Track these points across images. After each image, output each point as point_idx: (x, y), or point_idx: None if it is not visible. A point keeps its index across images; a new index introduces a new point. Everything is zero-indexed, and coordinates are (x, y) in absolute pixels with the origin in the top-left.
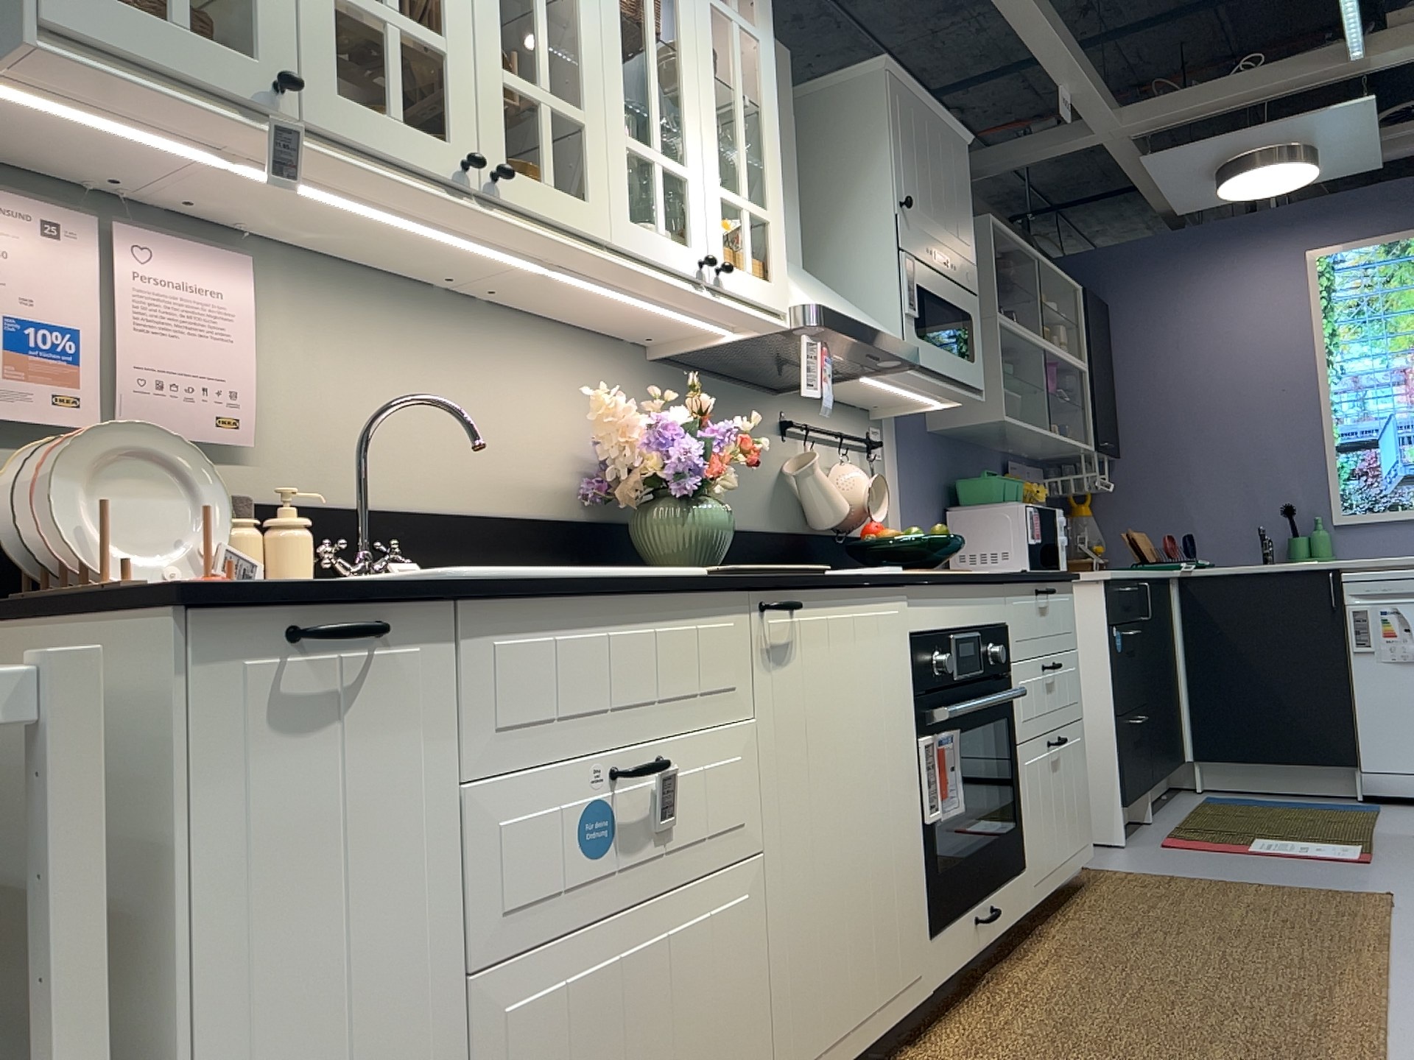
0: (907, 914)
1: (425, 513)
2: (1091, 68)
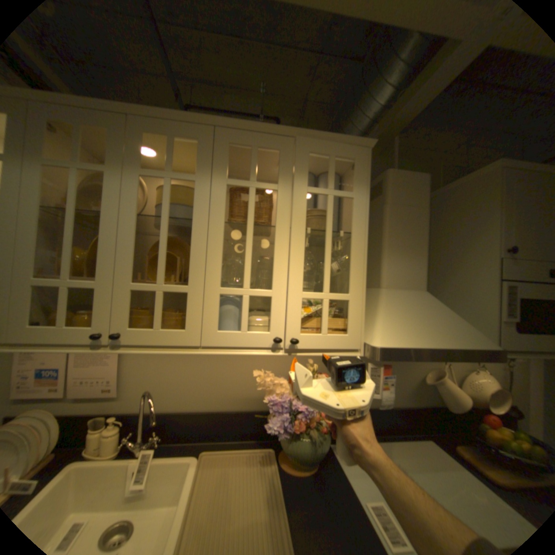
0: None
1: (190, 413)
2: None
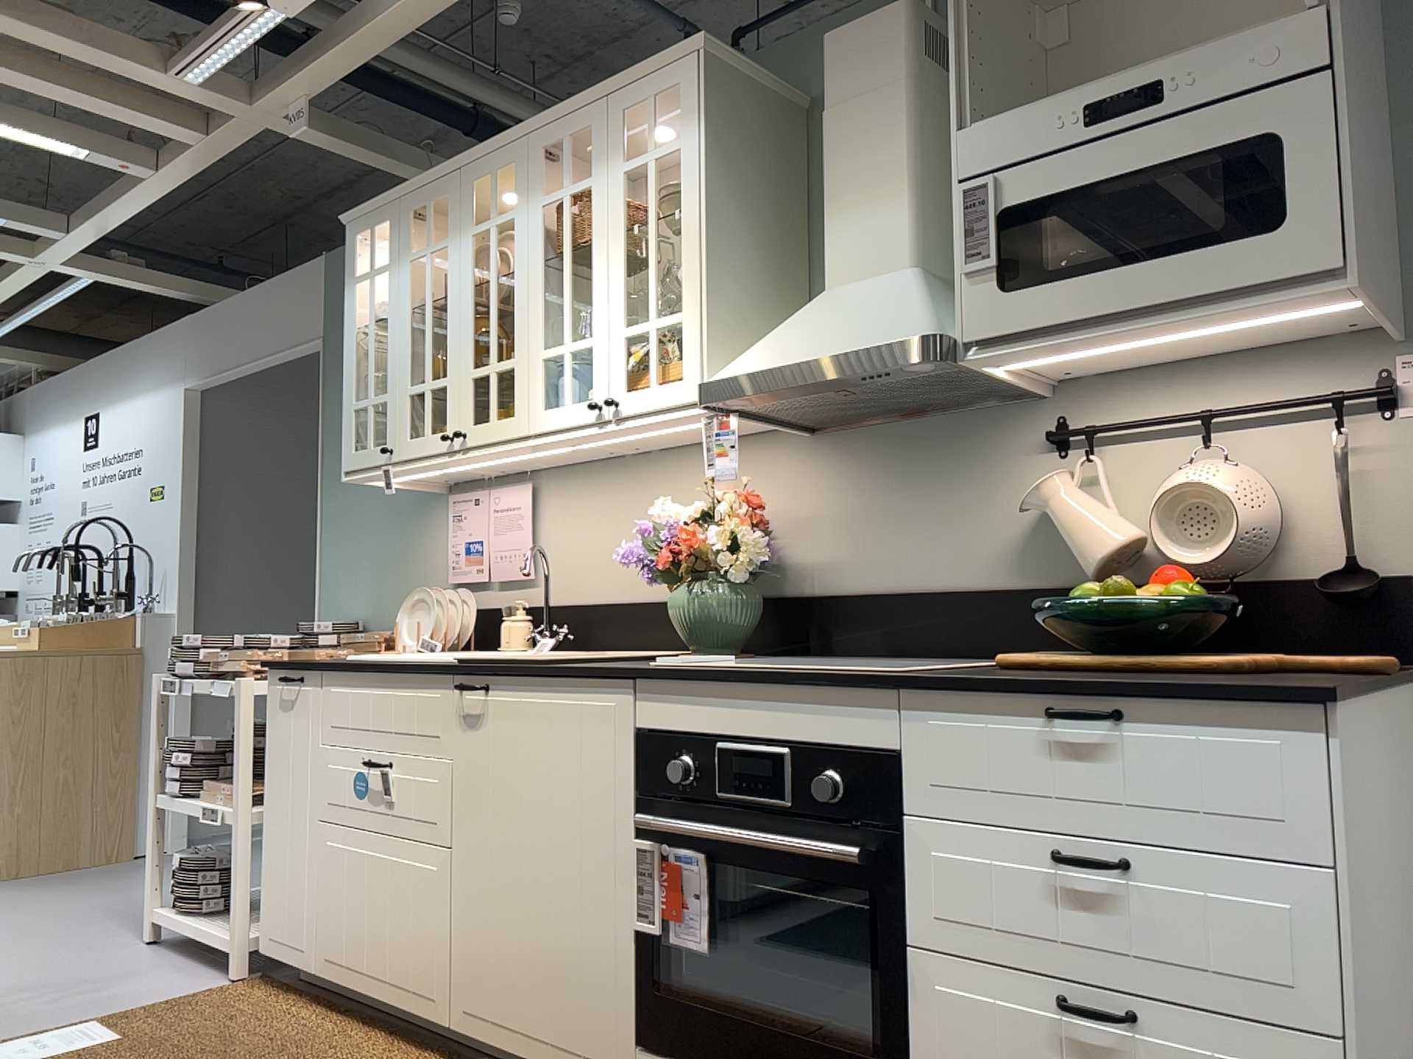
0: (596, 995)
1: (611, 604)
2: None
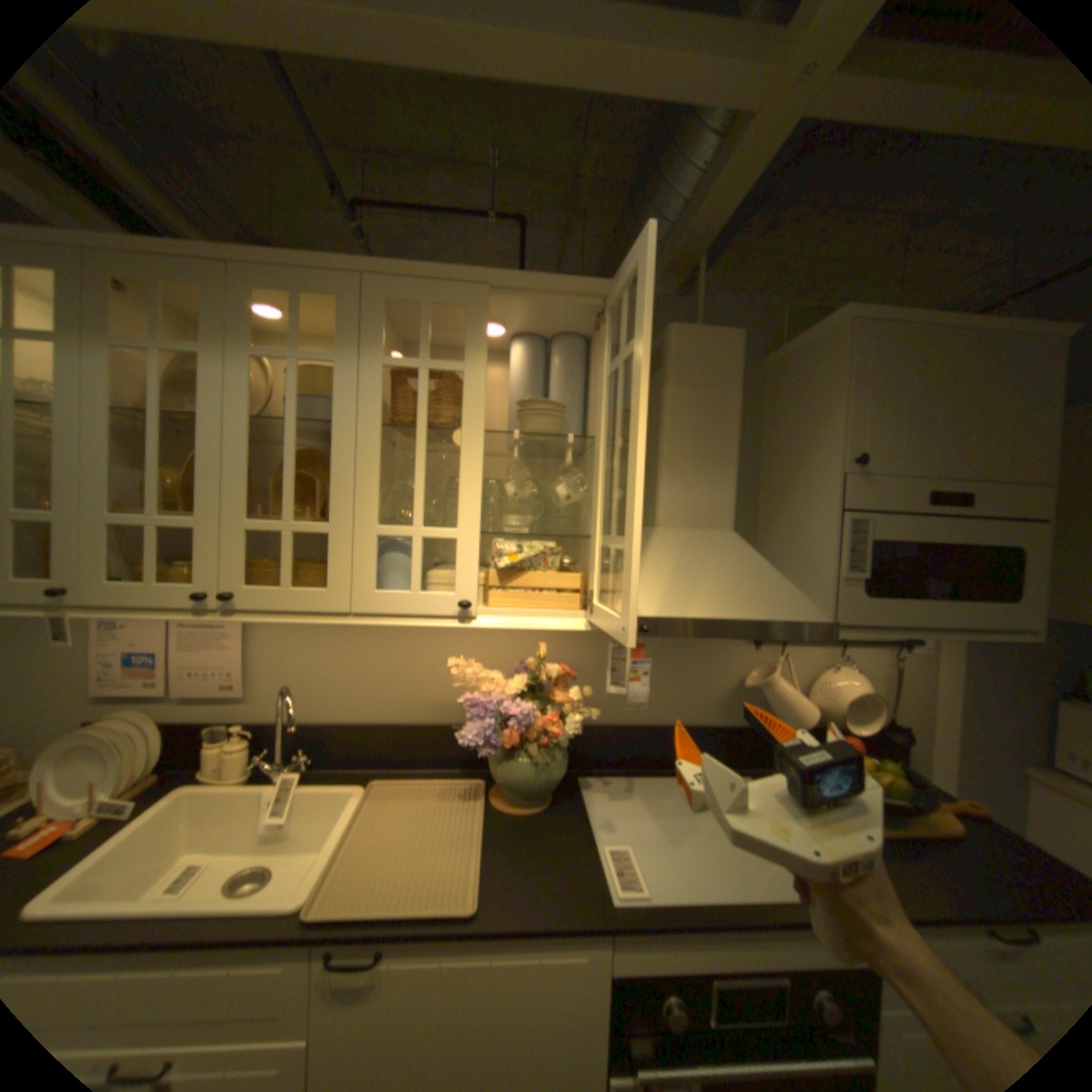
0: None
1: (356, 725)
2: None
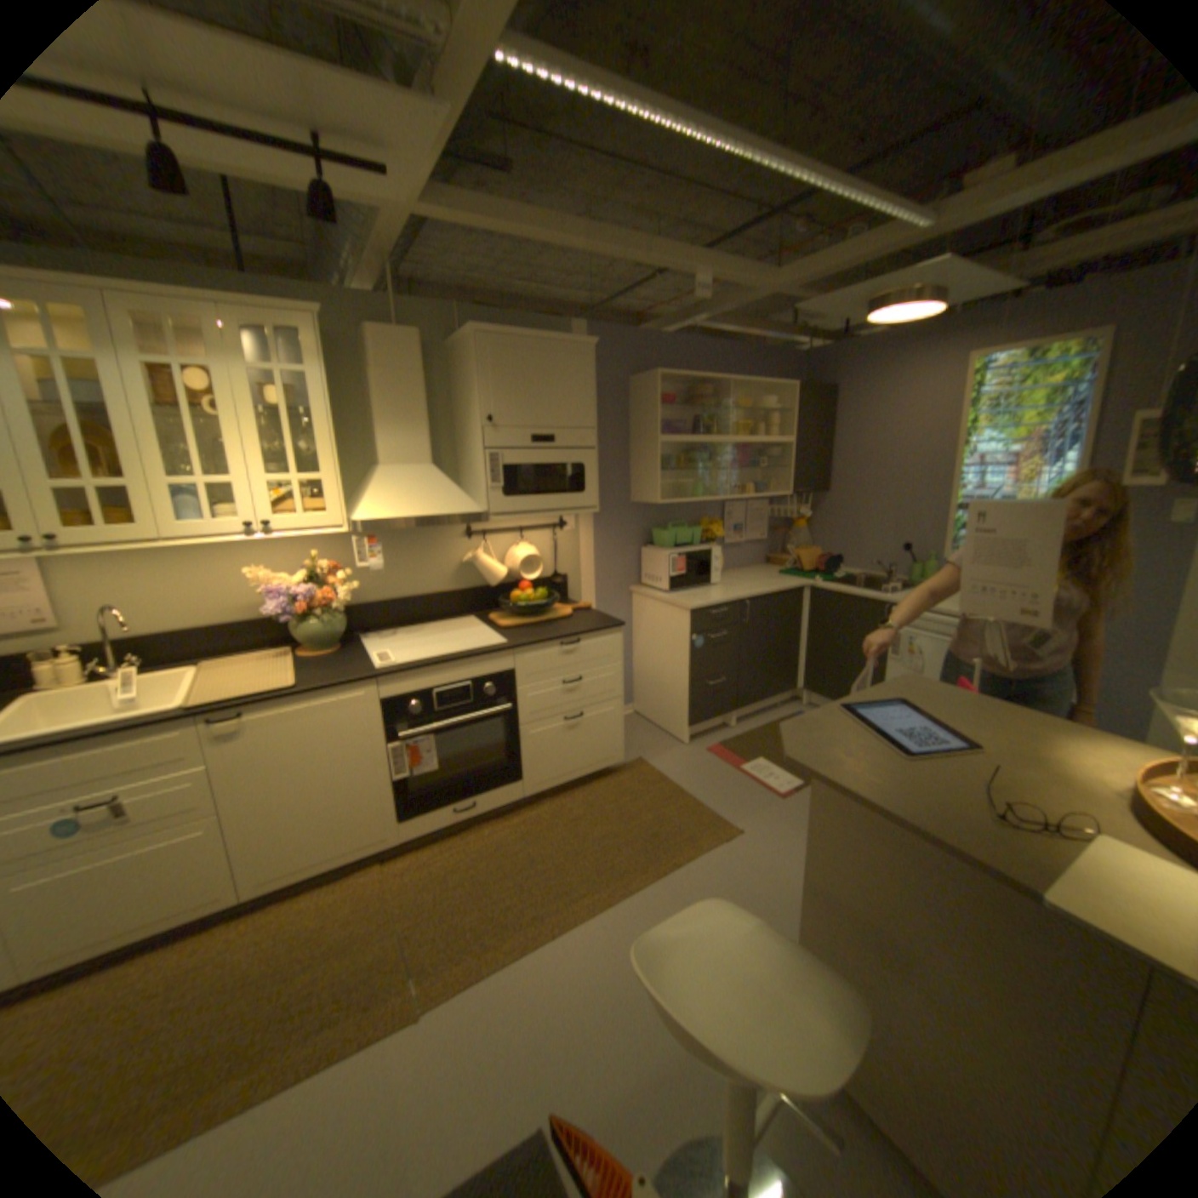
0: (369, 819)
1: (173, 632)
2: (719, 256)
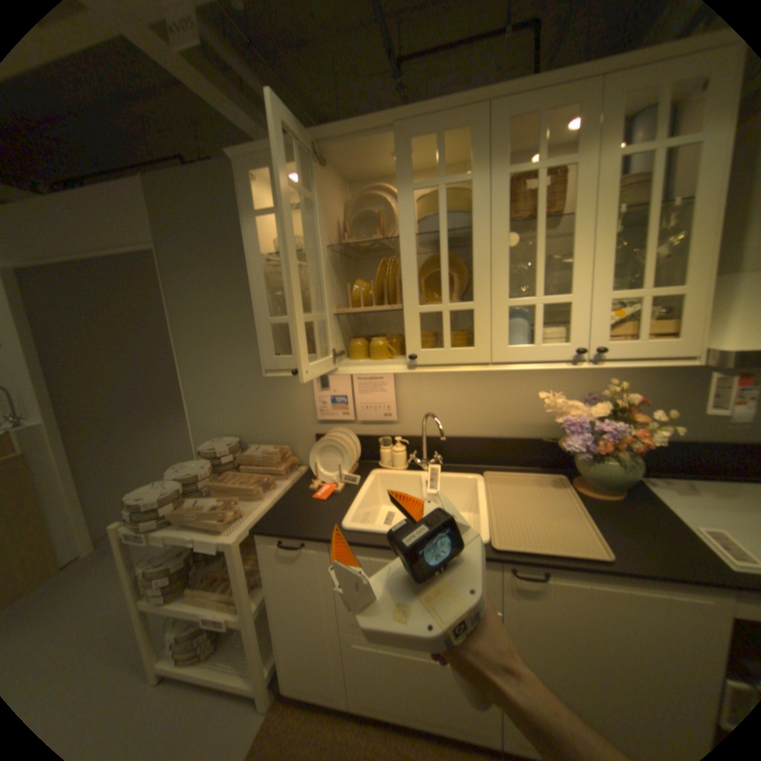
0: None
1: (466, 437)
2: None
